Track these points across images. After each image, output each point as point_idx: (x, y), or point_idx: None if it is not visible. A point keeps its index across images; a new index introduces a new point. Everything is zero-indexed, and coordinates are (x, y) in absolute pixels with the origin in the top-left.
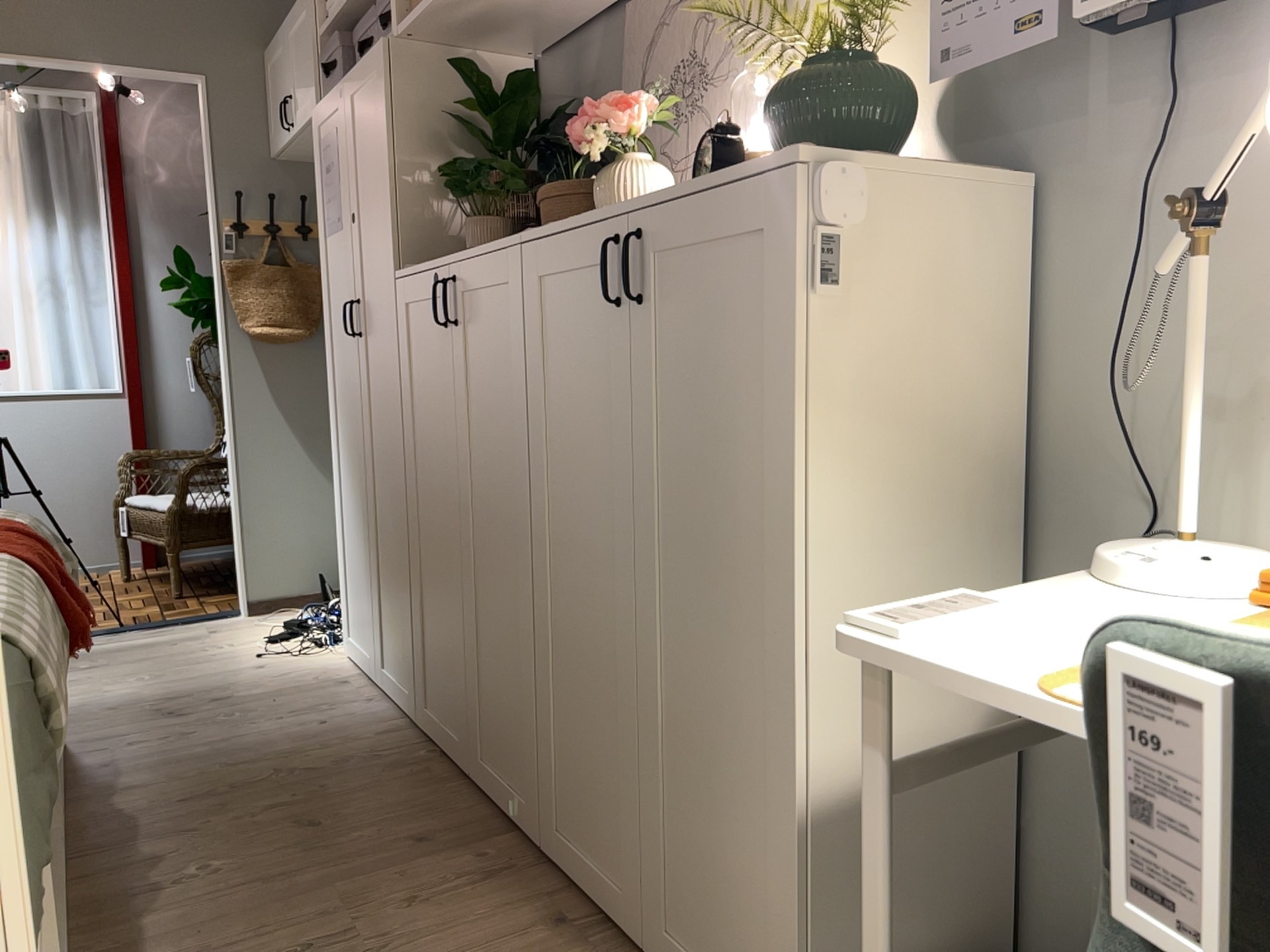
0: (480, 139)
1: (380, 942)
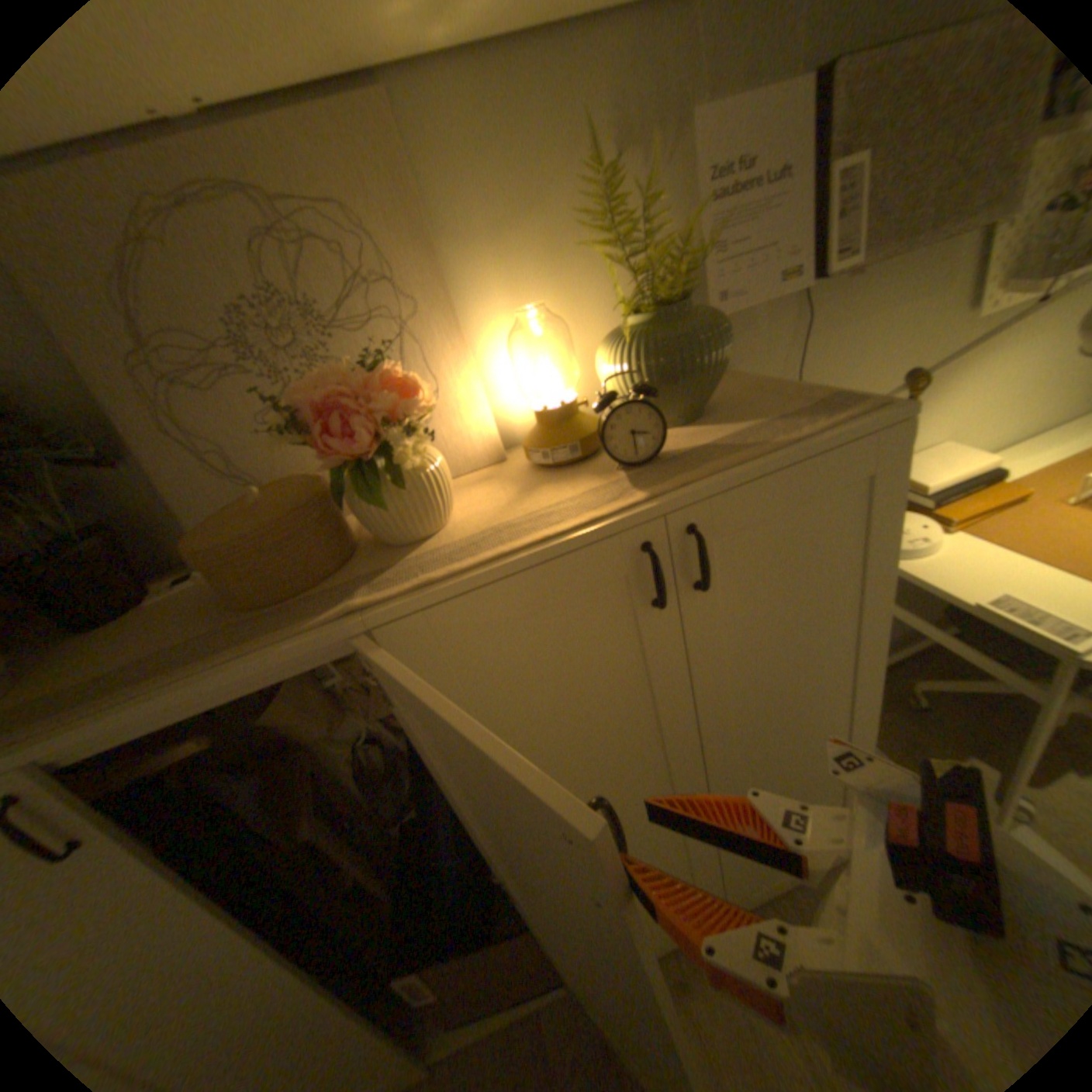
0: None
1: None
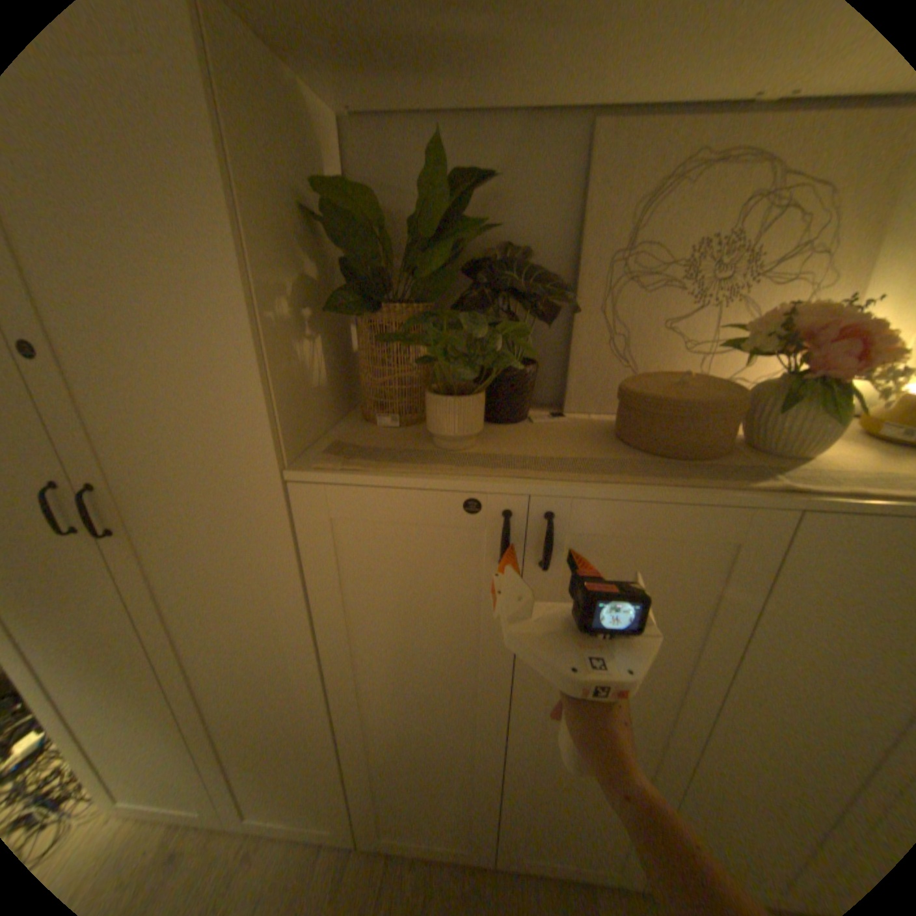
0: (344, 246)
1: None
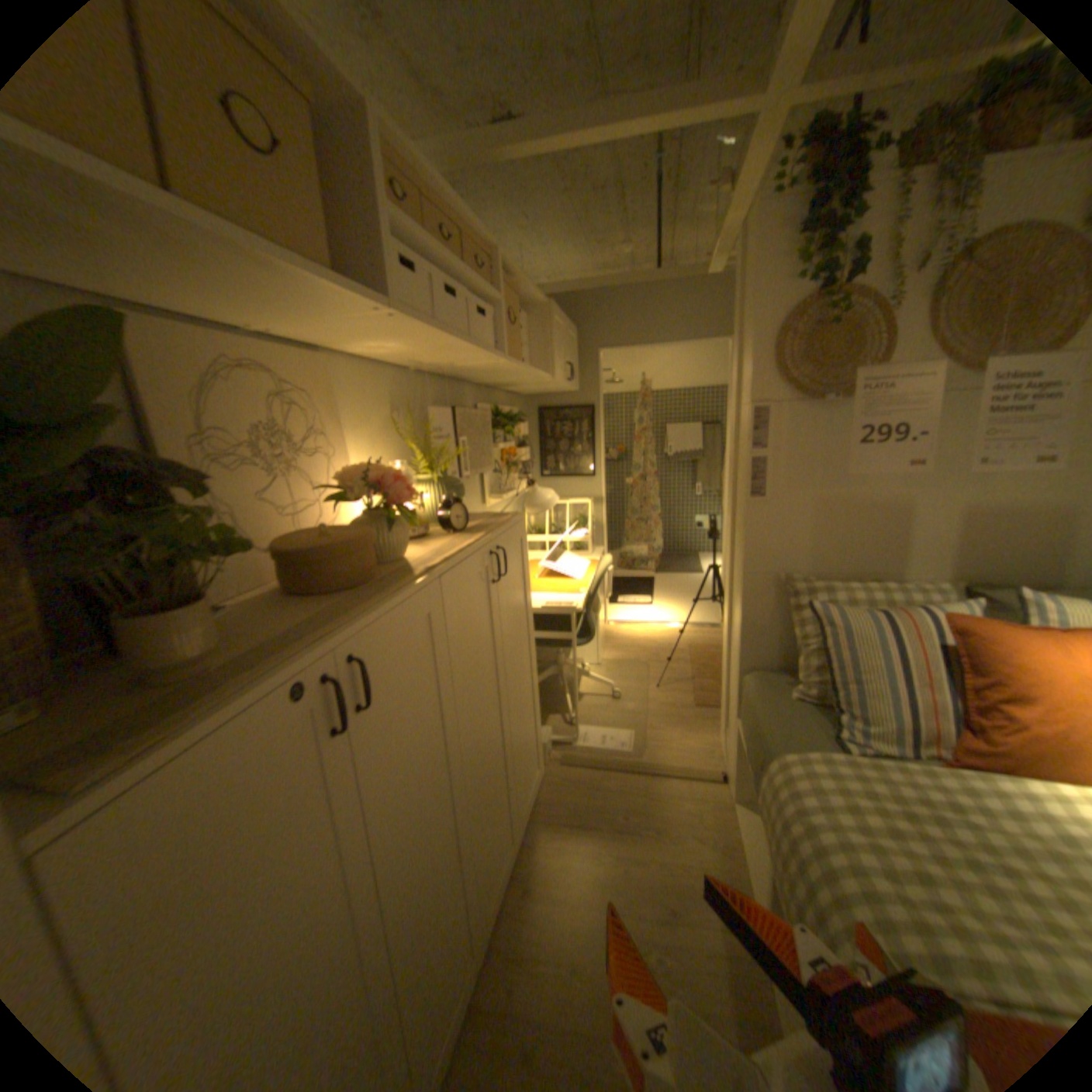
0: None
1: (599, 949)
